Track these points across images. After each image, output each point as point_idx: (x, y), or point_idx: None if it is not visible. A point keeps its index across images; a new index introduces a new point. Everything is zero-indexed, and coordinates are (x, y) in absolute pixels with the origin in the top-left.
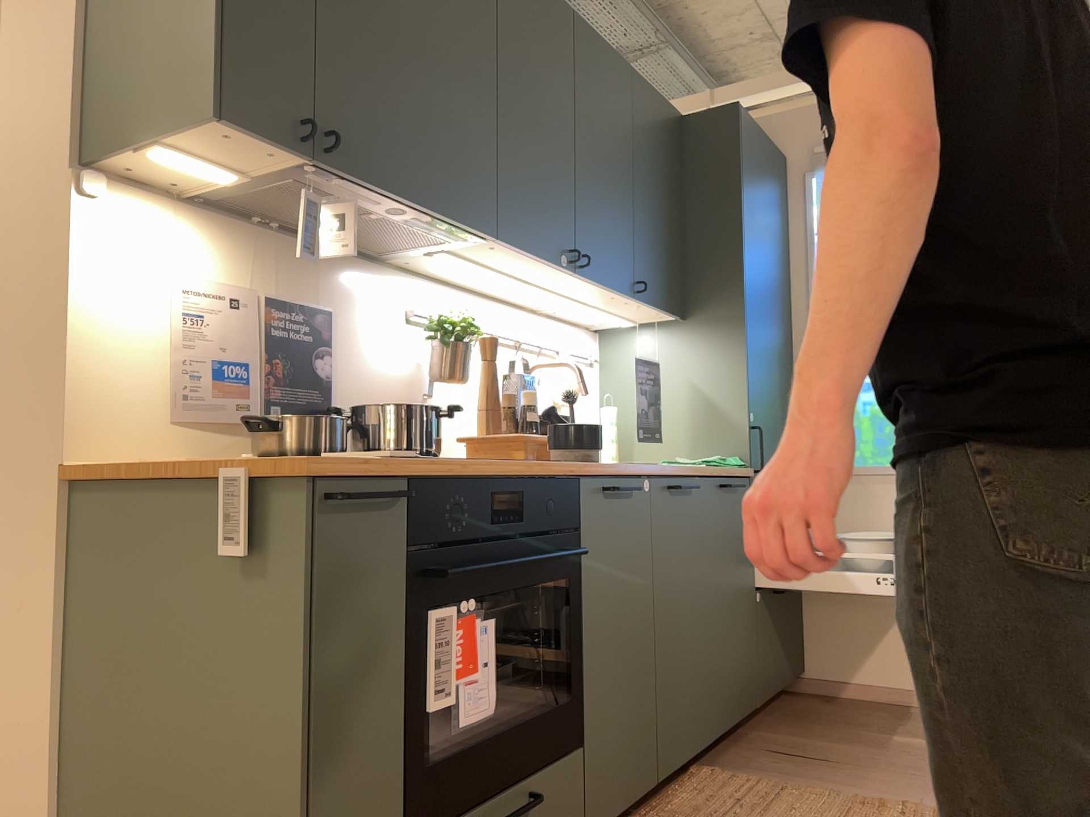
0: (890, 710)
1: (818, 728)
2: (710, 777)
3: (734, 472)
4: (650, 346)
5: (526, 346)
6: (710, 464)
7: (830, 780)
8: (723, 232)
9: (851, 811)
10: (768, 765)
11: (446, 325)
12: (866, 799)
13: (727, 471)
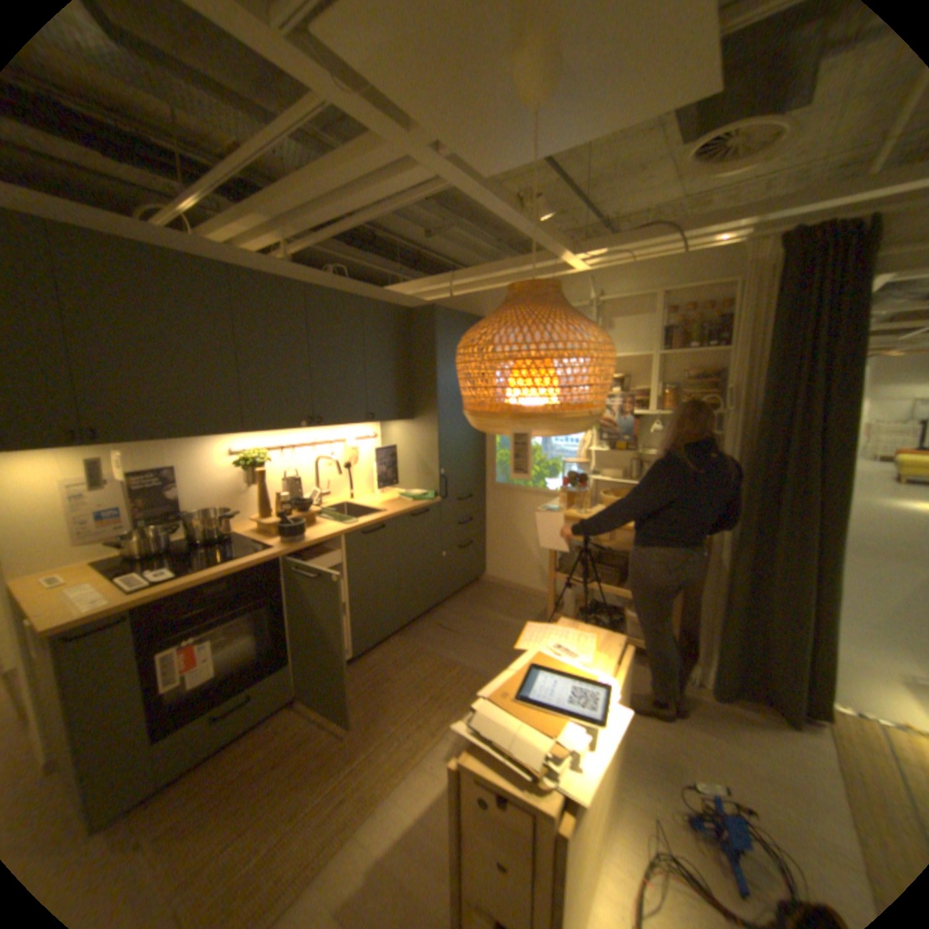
0: (512, 597)
1: (470, 610)
2: (394, 646)
3: (424, 504)
4: (399, 431)
5: (321, 443)
6: (413, 500)
7: (446, 648)
8: (428, 377)
9: (437, 672)
10: (428, 636)
11: (242, 464)
12: (449, 664)
13: (418, 505)
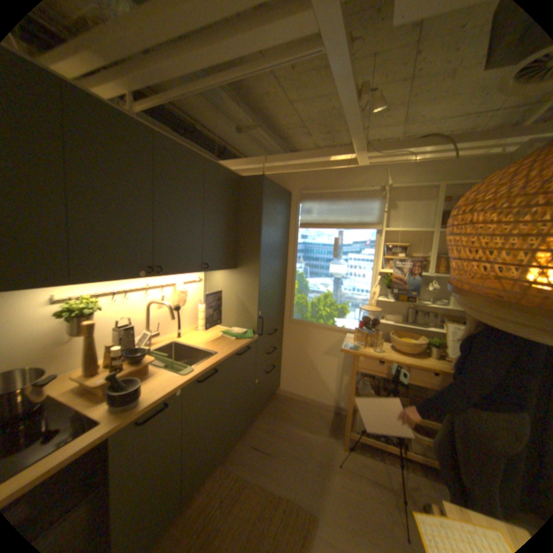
0: (304, 409)
1: (274, 425)
2: (217, 478)
3: (246, 342)
4: (222, 277)
5: (154, 287)
6: (237, 338)
7: (265, 475)
8: (253, 234)
9: (264, 510)
10: (246, 460)
11: (66, 315)
12: (273, 497)
13: (242, 344)
